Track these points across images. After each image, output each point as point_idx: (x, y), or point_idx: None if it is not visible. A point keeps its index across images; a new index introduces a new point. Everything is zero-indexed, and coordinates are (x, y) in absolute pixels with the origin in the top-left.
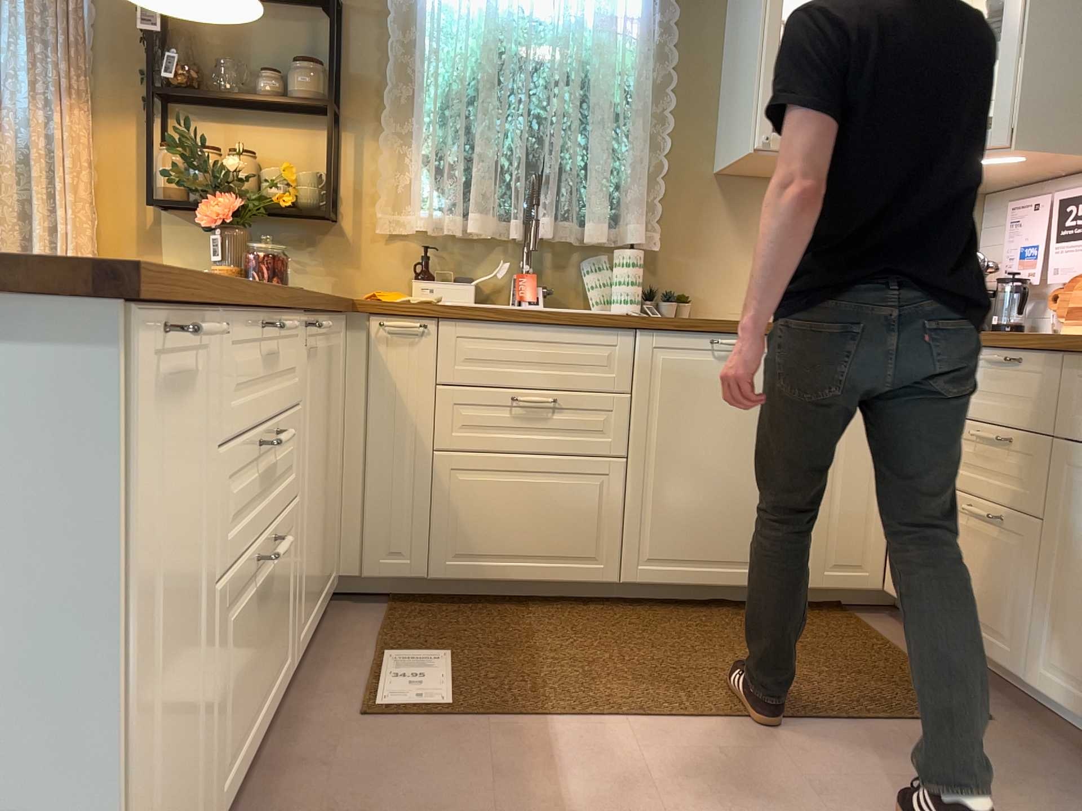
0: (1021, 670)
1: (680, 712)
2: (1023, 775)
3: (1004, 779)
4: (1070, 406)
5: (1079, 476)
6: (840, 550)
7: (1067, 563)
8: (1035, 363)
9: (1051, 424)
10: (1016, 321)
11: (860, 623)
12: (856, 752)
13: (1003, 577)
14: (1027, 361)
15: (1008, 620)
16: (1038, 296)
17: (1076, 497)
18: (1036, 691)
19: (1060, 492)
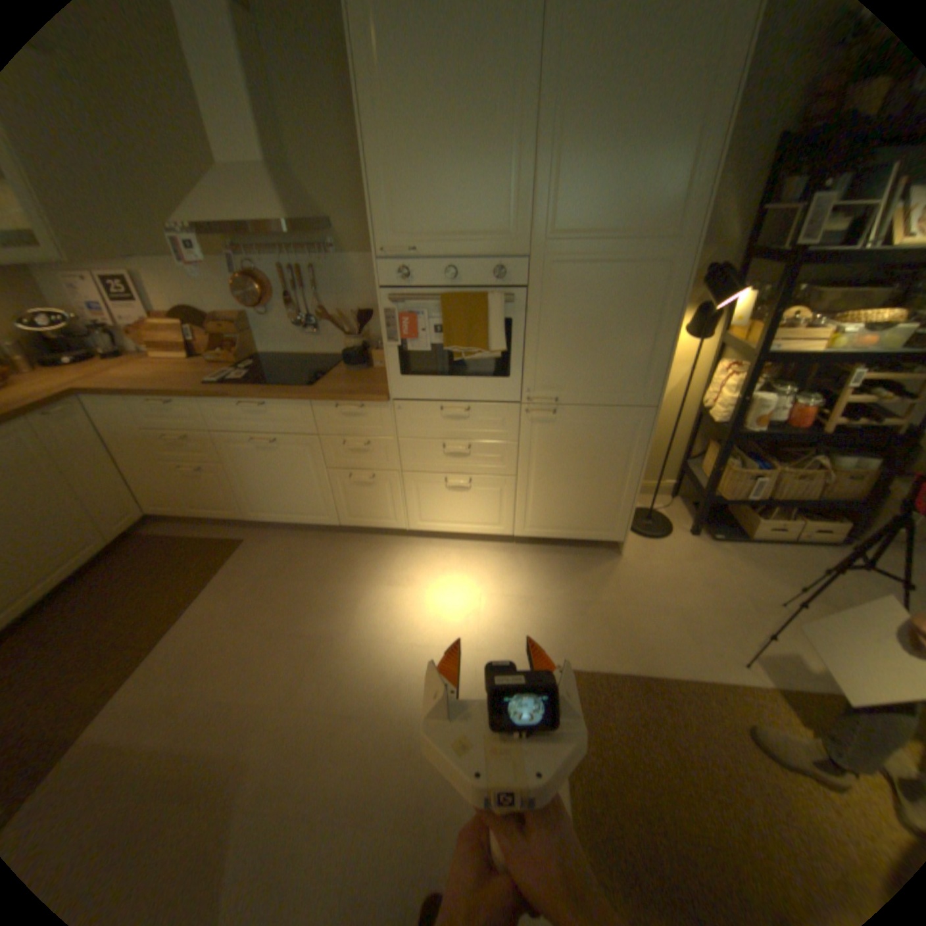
0: (239, 518)
1: (135, 660)
2: (269, 554)
3: (267, 560)
4: (208, 420)
5: (227, 445)
6: (110, 517)
7: (239, 477)
8: (178, 403)
9: (202, 428)
10: (103, 345)
11: (144, 538)
12: (220, 598)
13: (211, 490)
14: (173, 402)
15: (223, 504)
16: (110, 331)
17: (230, 454)
18: (249, 522)
19: (222, 453)
